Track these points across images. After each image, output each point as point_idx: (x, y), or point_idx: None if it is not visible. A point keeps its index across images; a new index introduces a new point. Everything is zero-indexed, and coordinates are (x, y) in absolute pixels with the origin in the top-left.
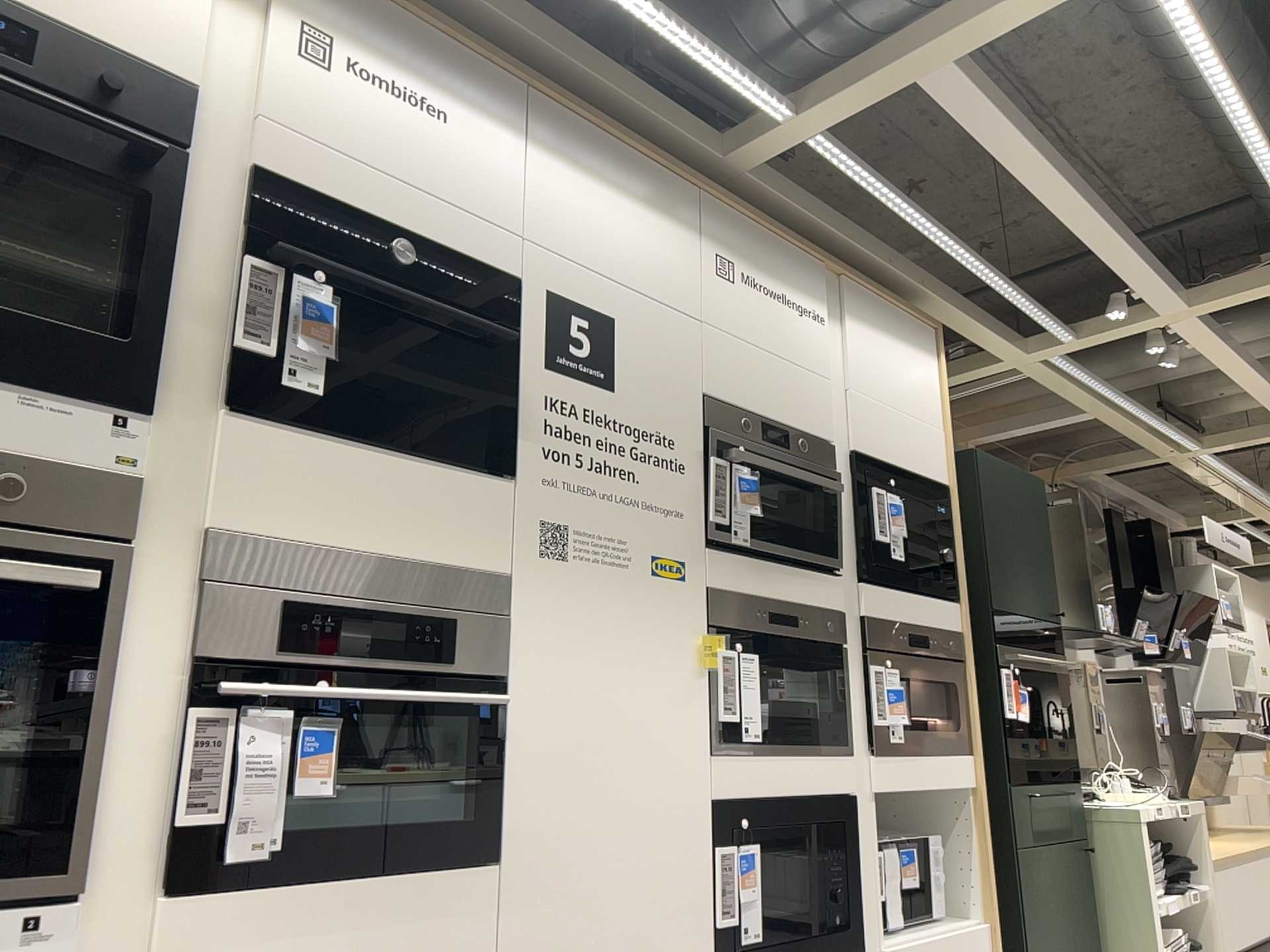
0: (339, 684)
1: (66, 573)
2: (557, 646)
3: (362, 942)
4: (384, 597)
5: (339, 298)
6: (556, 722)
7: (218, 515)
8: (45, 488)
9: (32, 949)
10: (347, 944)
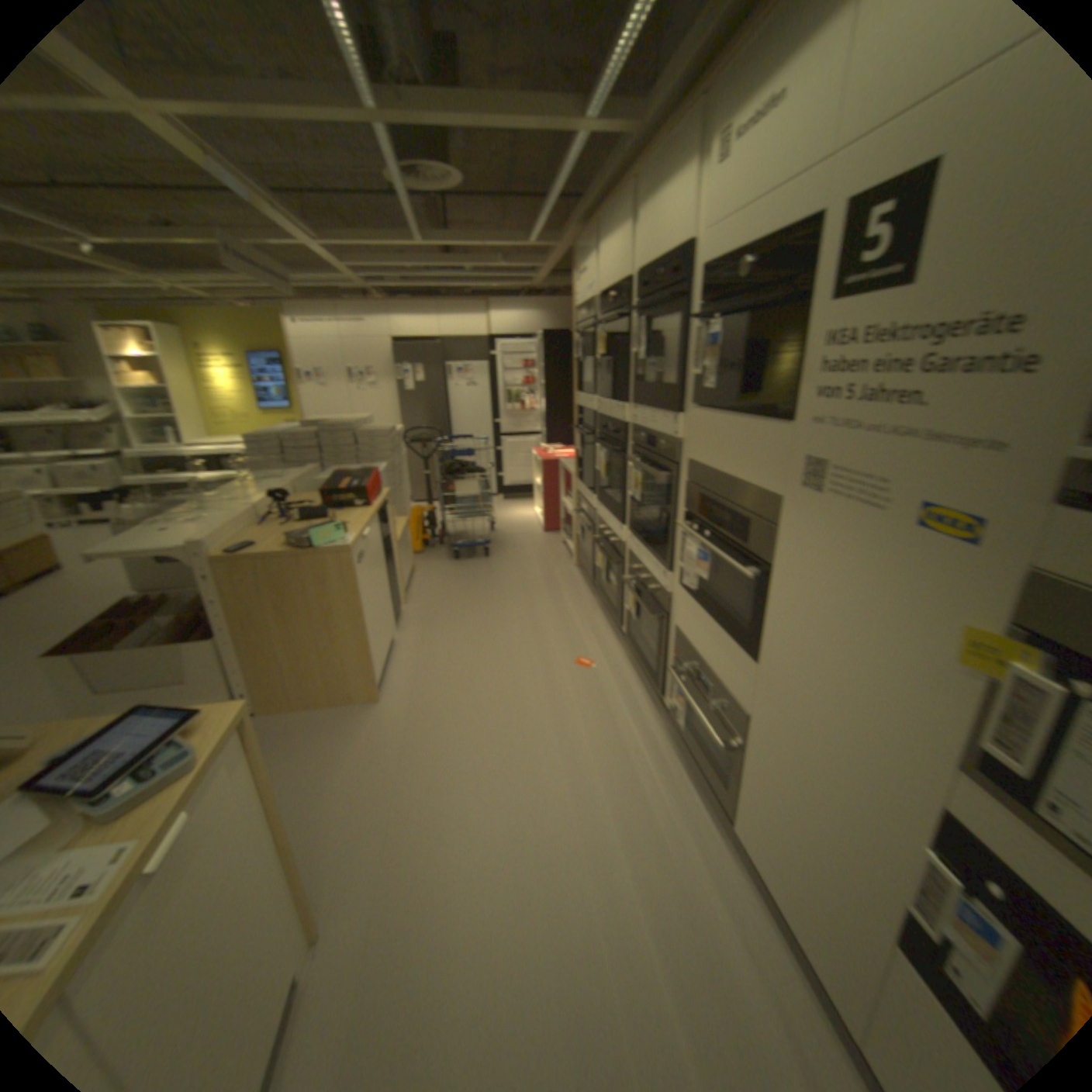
0: (712, 534)
1: (656, 475)
2: (802, 557)
3: (711, 643)
4: (727, 497)
5: (722, 323)
6: (793, 609)
7: (688, 453)
8: (664, 445)
9: (663, 579)
10: (708, 639)
